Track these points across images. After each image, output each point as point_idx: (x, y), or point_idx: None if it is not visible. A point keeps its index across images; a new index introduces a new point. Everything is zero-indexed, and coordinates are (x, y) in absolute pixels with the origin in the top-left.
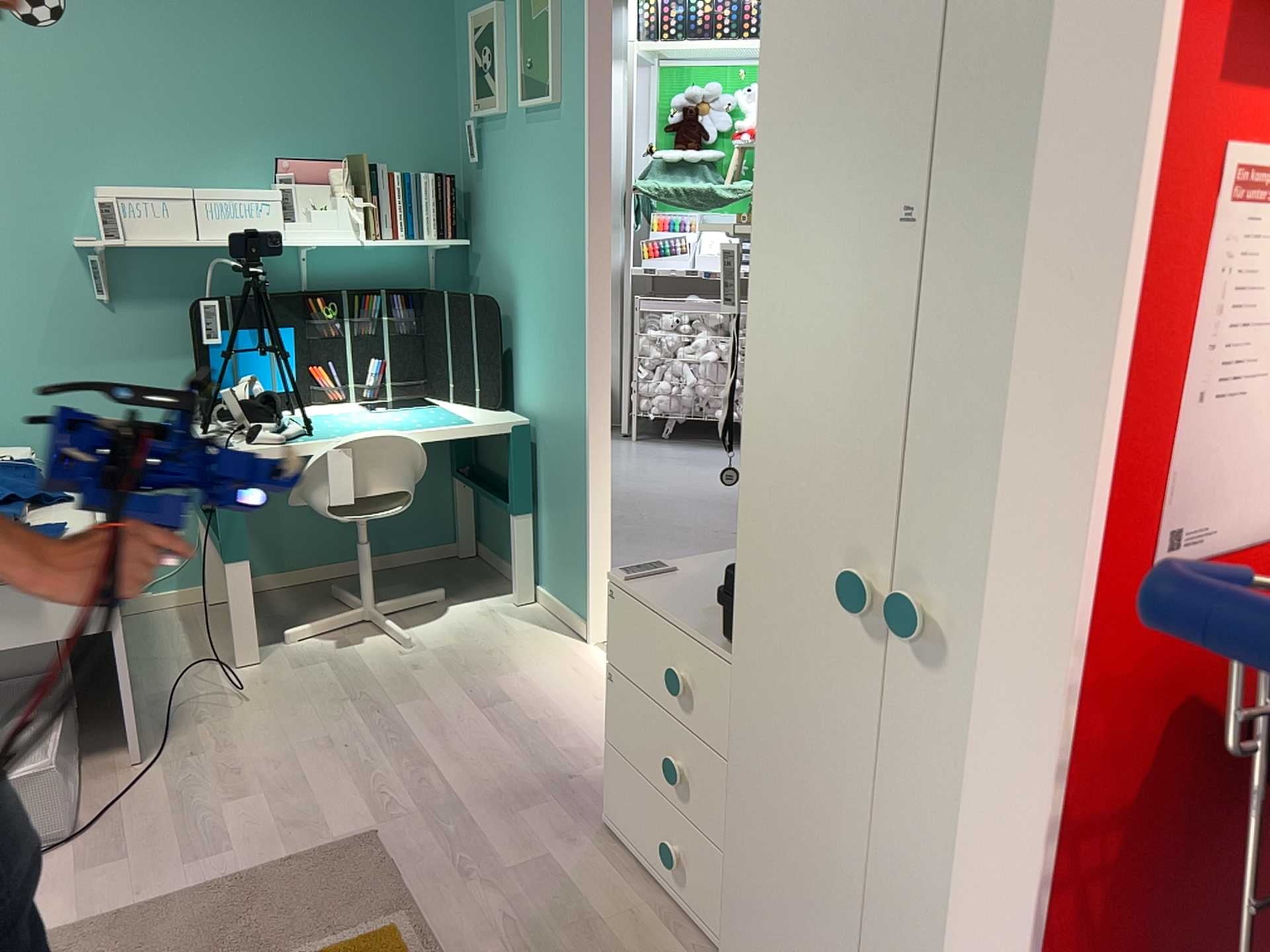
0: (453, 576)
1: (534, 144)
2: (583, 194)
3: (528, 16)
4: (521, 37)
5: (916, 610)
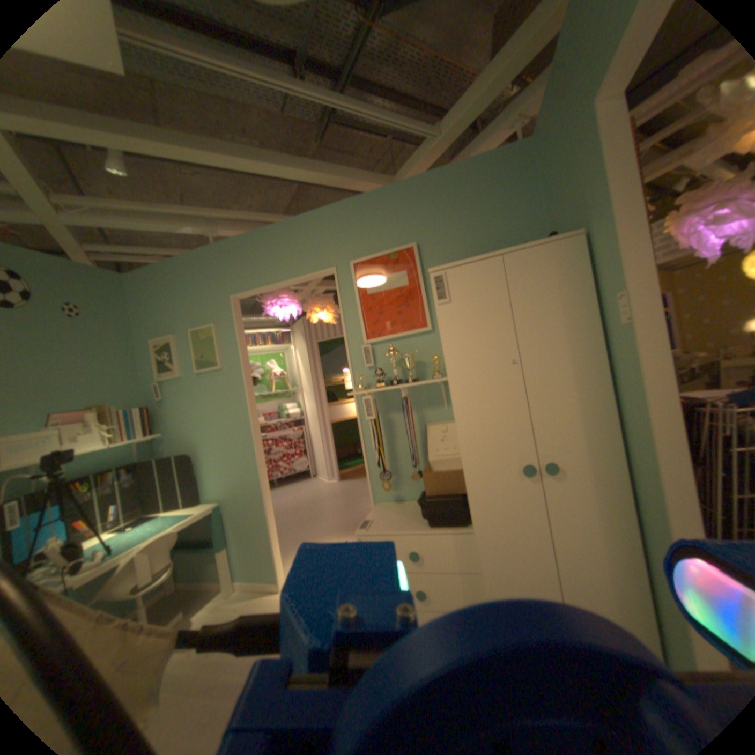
0: (175, 606)
1: (205, 387)
2: (245, 401)
3: (197, 339)
4: (193, 347)
5: (555, 467)
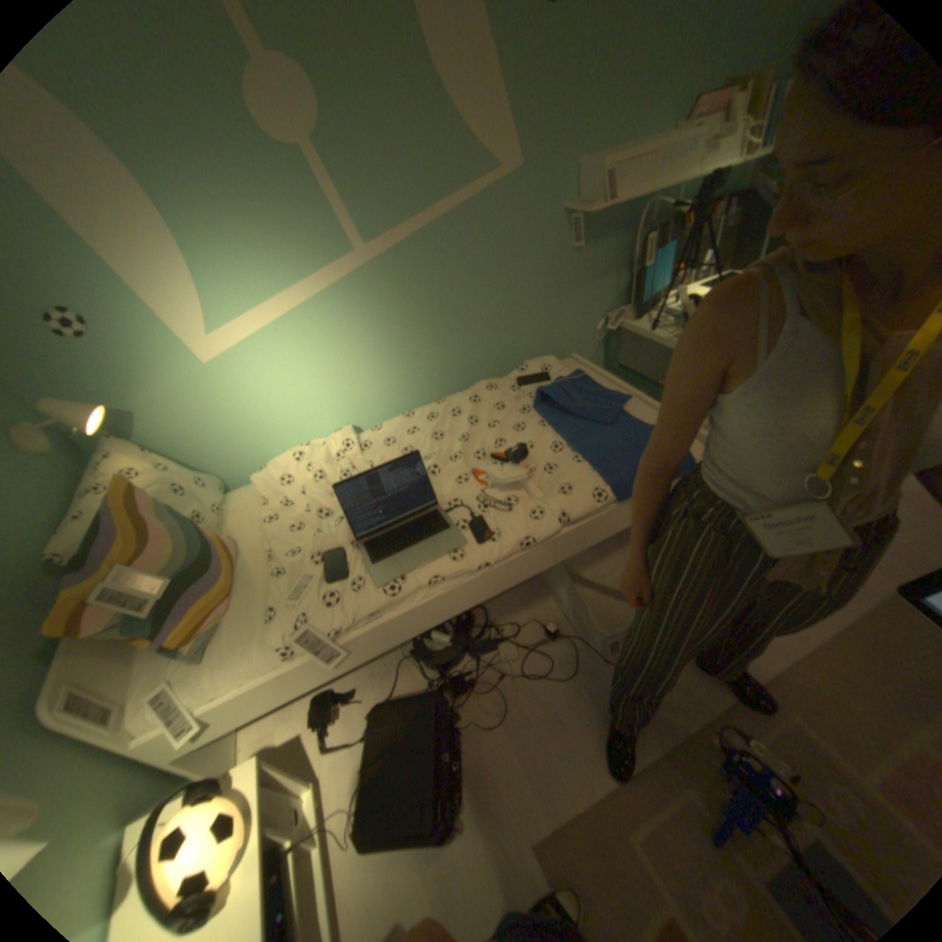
0: None
1: None
2: None
3: None
4: None
5: None
